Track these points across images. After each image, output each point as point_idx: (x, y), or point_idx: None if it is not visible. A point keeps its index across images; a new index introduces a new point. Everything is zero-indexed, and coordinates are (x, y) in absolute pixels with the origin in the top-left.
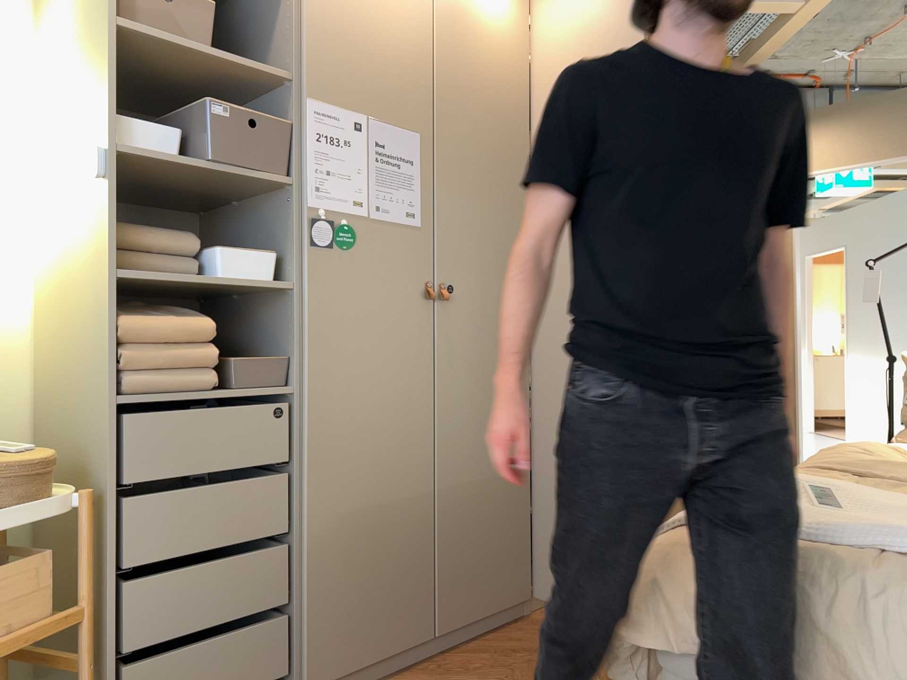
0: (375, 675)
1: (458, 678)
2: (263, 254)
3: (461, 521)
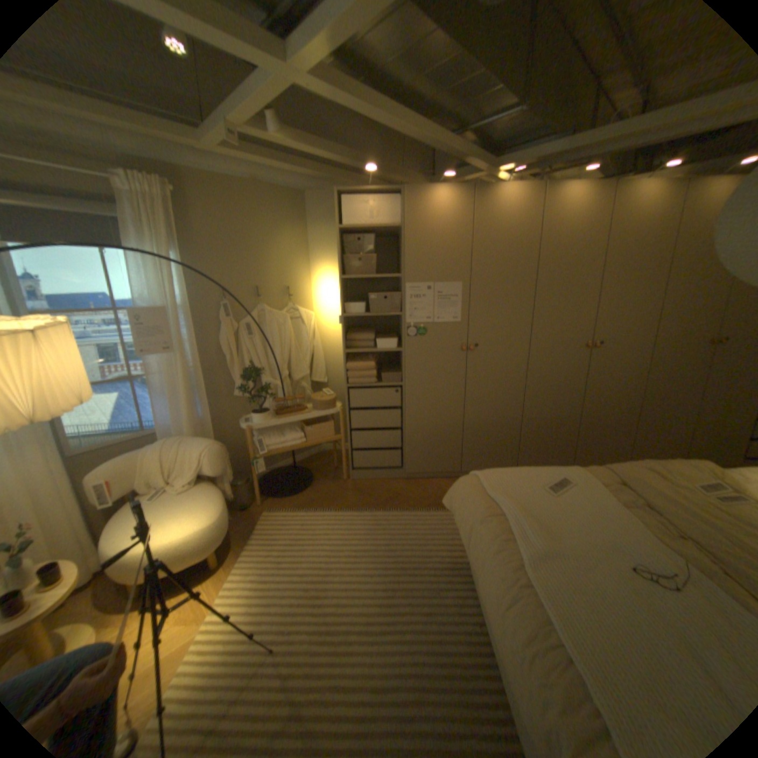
0: (434, 475)
1: None
2: (393, 339)
3: (476, 435)
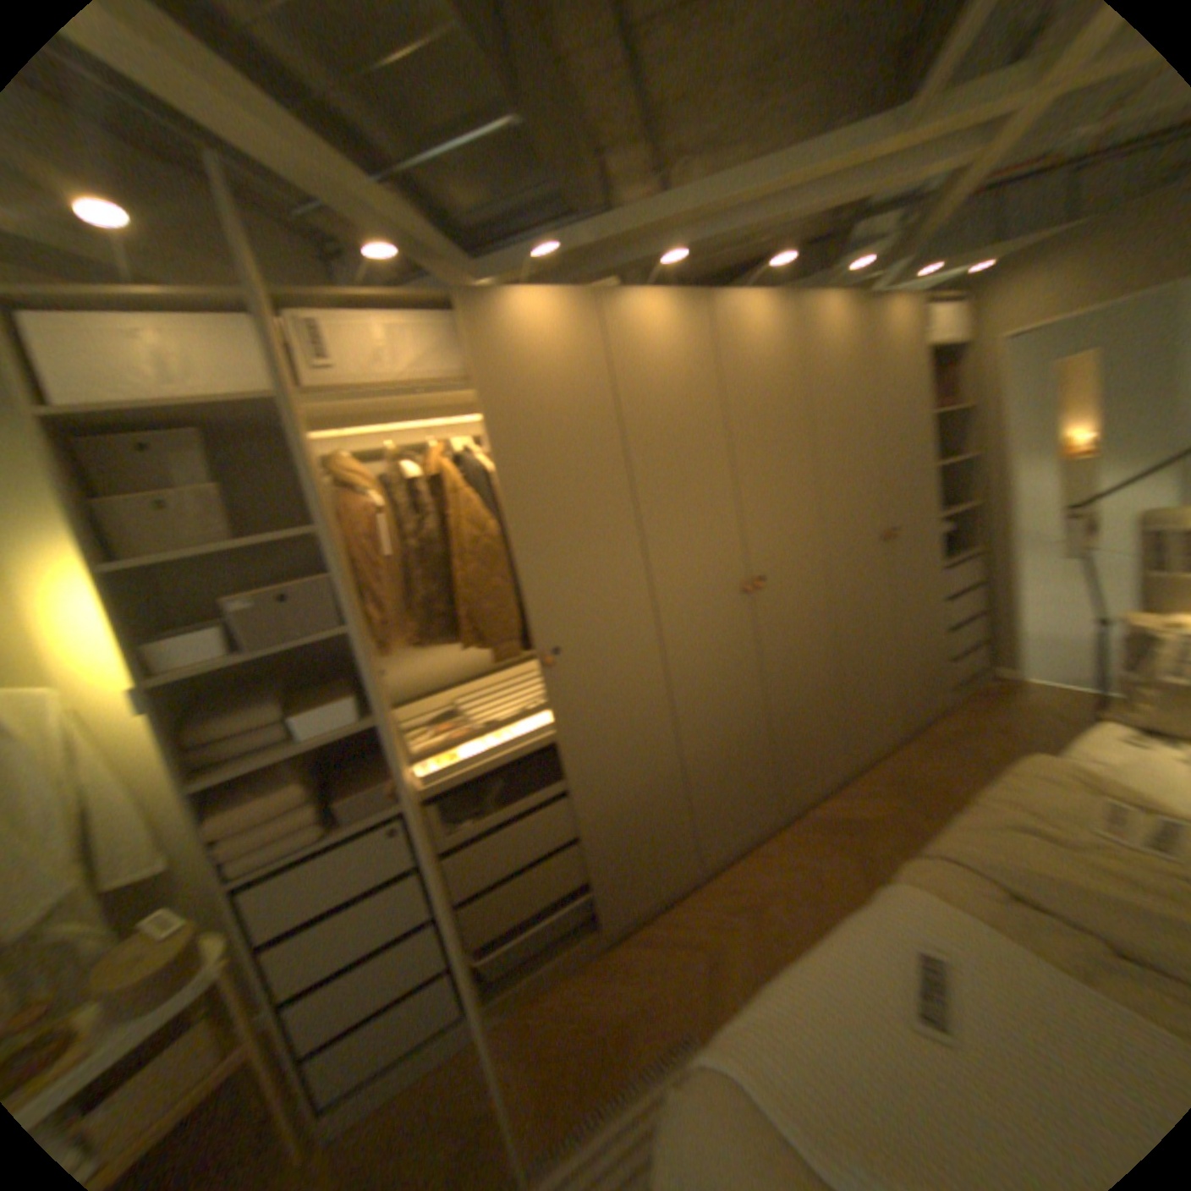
0: (550, 982)
1: (619, 987)
2: (348, 698)
3: (612, 843)
